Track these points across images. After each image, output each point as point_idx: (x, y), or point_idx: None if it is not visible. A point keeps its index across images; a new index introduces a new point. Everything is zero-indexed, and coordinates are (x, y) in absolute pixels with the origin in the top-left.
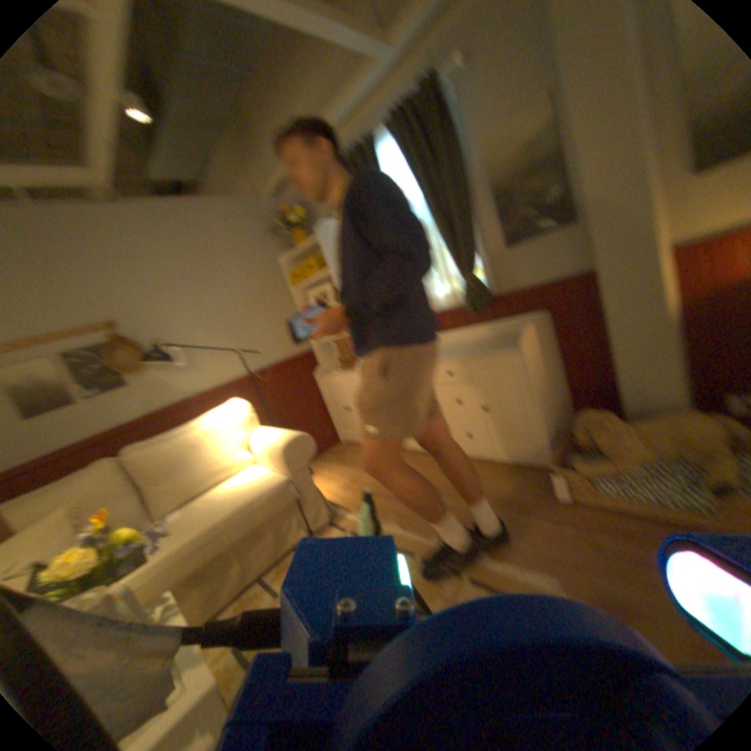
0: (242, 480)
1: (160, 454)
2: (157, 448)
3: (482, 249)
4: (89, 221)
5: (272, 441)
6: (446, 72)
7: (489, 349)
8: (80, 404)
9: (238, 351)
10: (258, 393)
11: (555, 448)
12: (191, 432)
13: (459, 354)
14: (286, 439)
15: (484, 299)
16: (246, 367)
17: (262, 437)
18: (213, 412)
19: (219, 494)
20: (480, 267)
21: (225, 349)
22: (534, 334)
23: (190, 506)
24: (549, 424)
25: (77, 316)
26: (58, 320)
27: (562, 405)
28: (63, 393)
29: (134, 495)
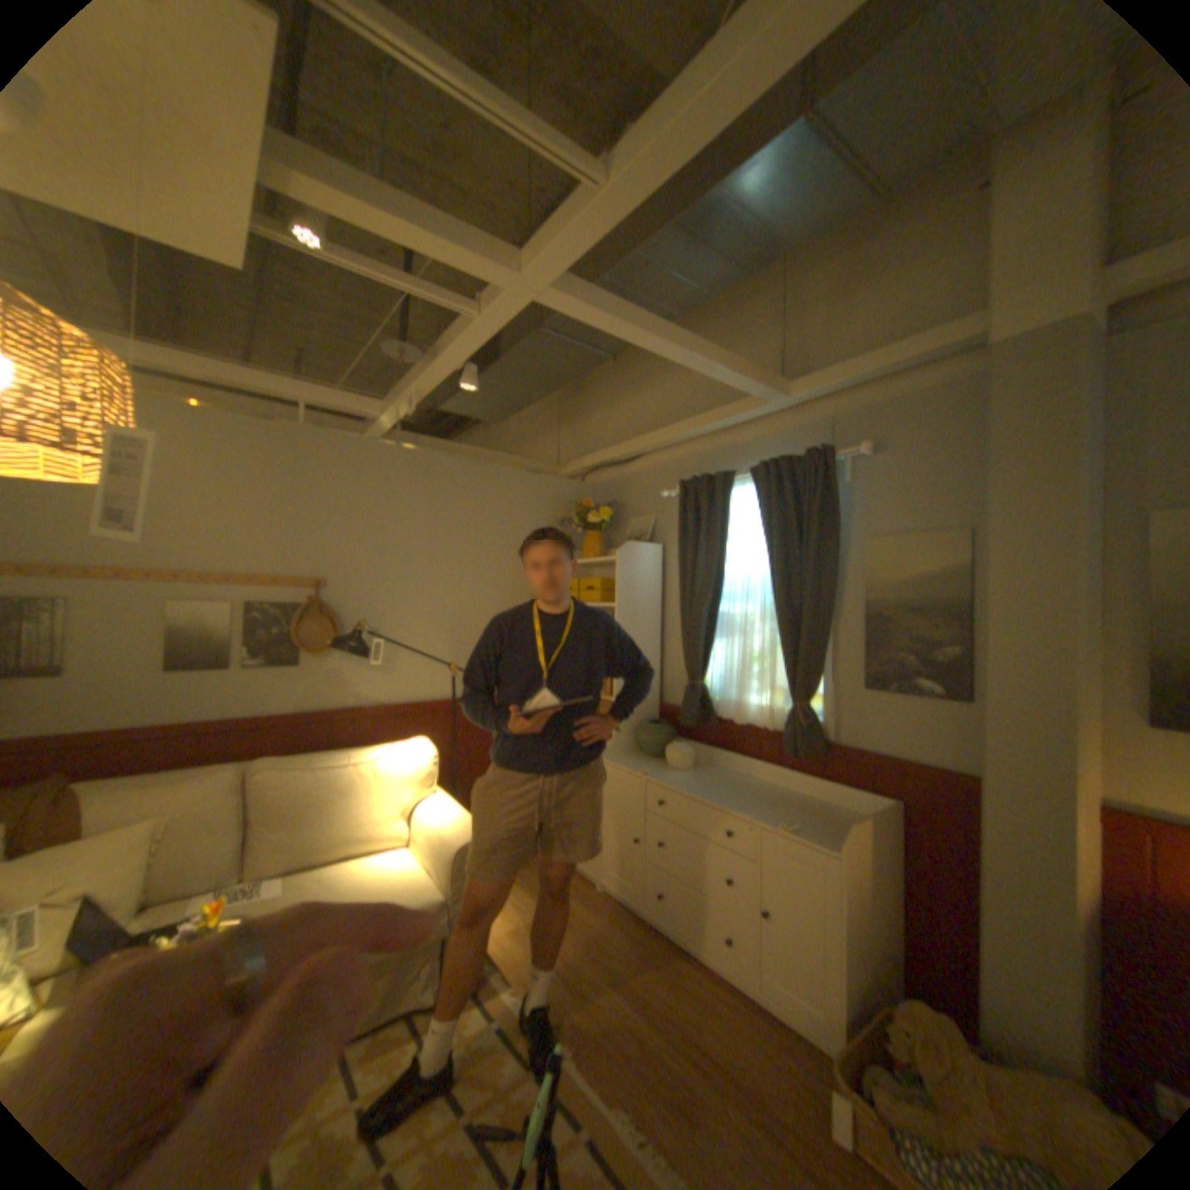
0: (379, 869)
1: (294, 790)
2: (294, 779)
3: (828, 672)
4: (350, 457)
5: (443, 829)
6: (843, 453)
7: (795, 828)
8: (229, 675)
9: (449, 663)
10: (449, 729)
11: (854, 1033)
12: (345, 771)
13: (750, 810)
14: (464, 836)
15: (812, 742)
16: (450, 688)
17: (432, 811)
18: (383, 748)
19: (341, 879)
20: (819, 694)
21: (434, 656)
22: (867, 837)
23: (295, 882)
24: (854, 989)
25: (282, 563)
26: (258, 562)
27: (885, 960)
28: (217, 655)
29: (235, 836)
